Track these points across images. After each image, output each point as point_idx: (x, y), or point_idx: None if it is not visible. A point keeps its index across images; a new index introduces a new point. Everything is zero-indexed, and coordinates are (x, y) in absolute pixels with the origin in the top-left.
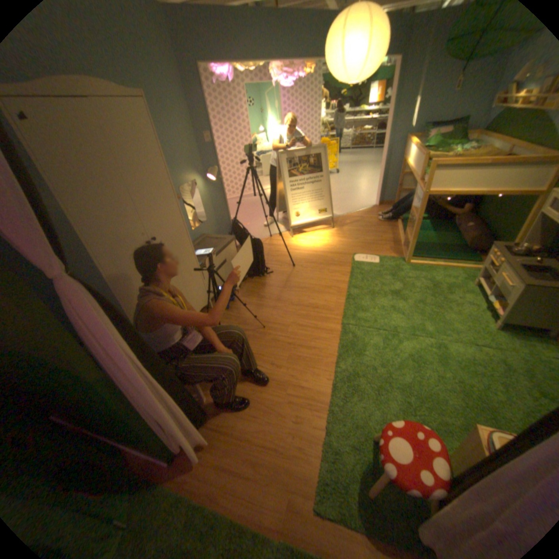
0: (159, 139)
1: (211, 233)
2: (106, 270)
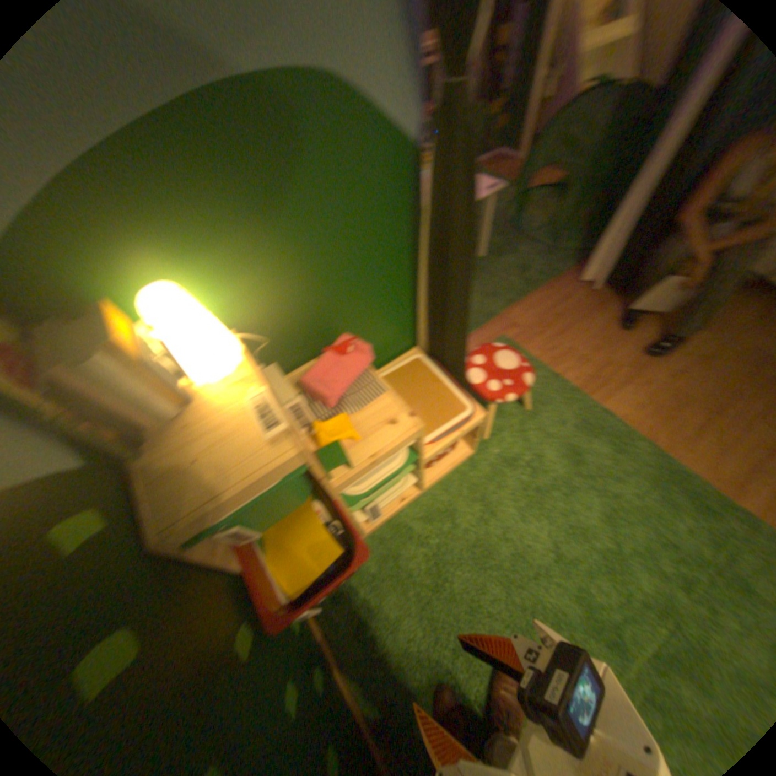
0: None
1: None
2: None
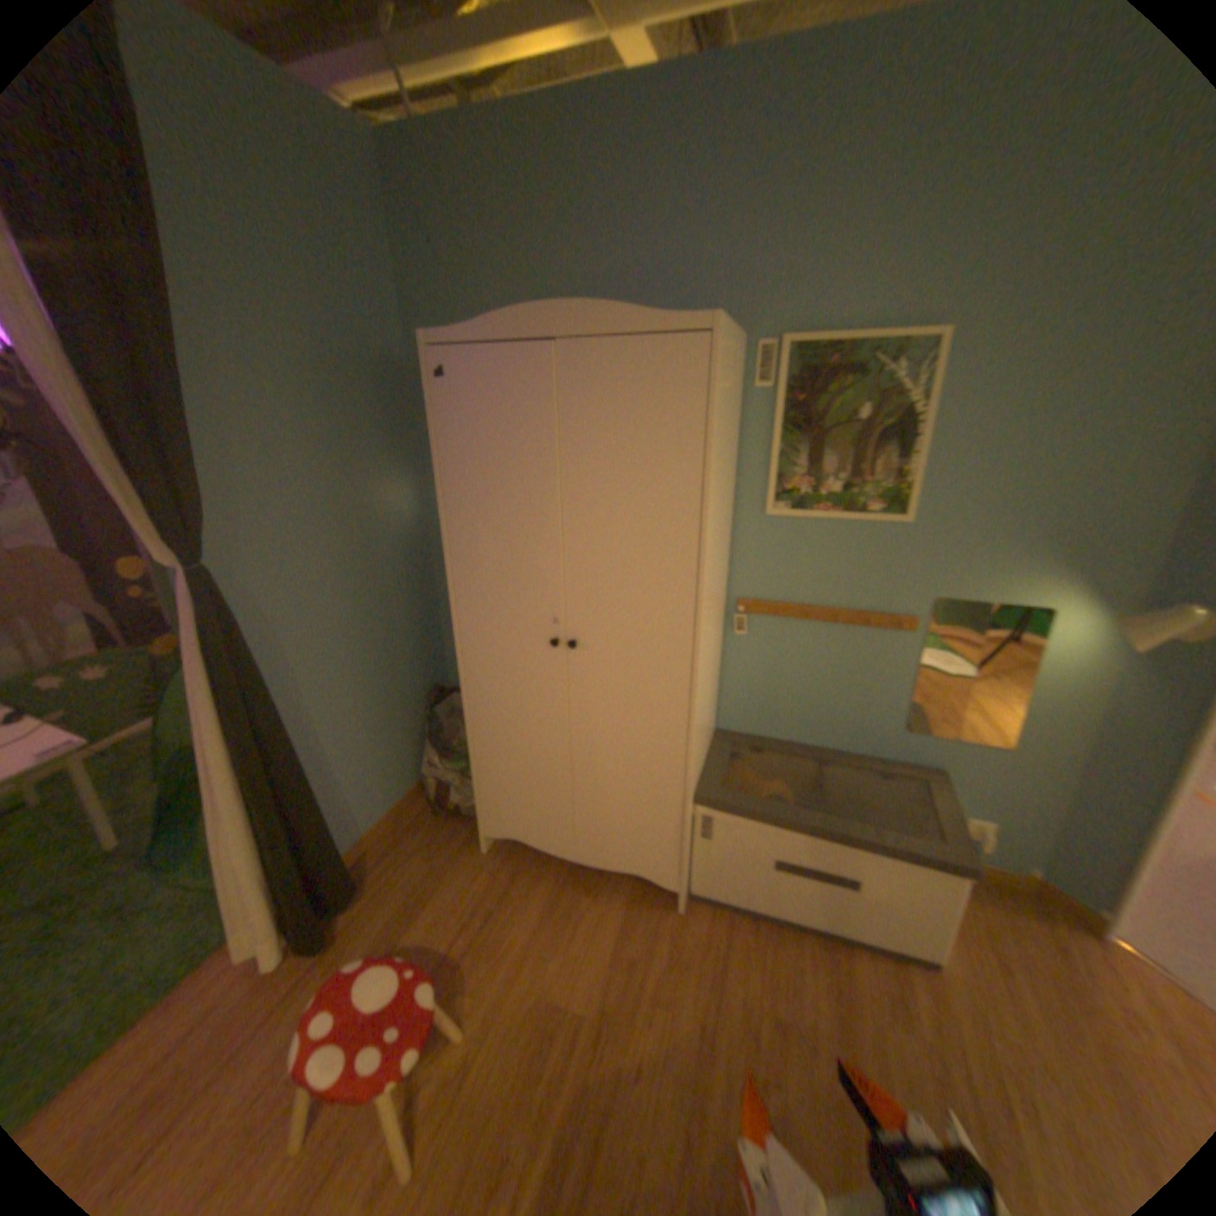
0: (954, 445)
1: (1010, 798)
2: (465, 631)
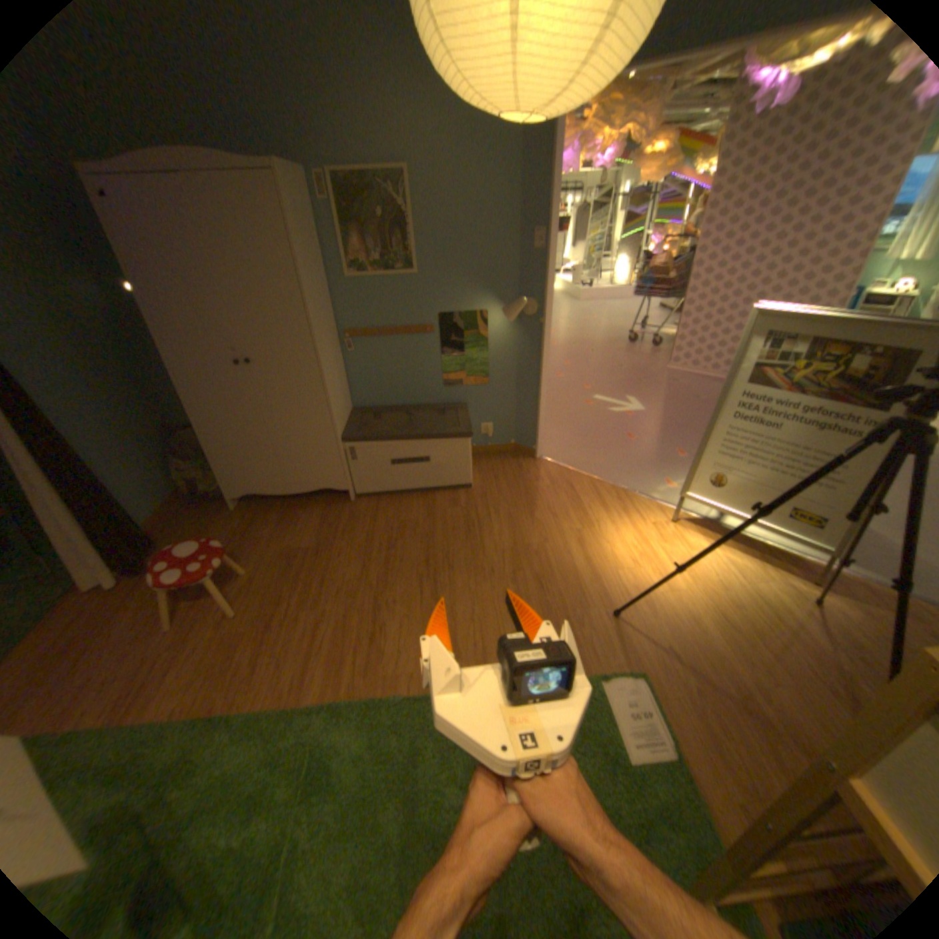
0: (424, 230)
1: (492, 408)
2: (175, 368)
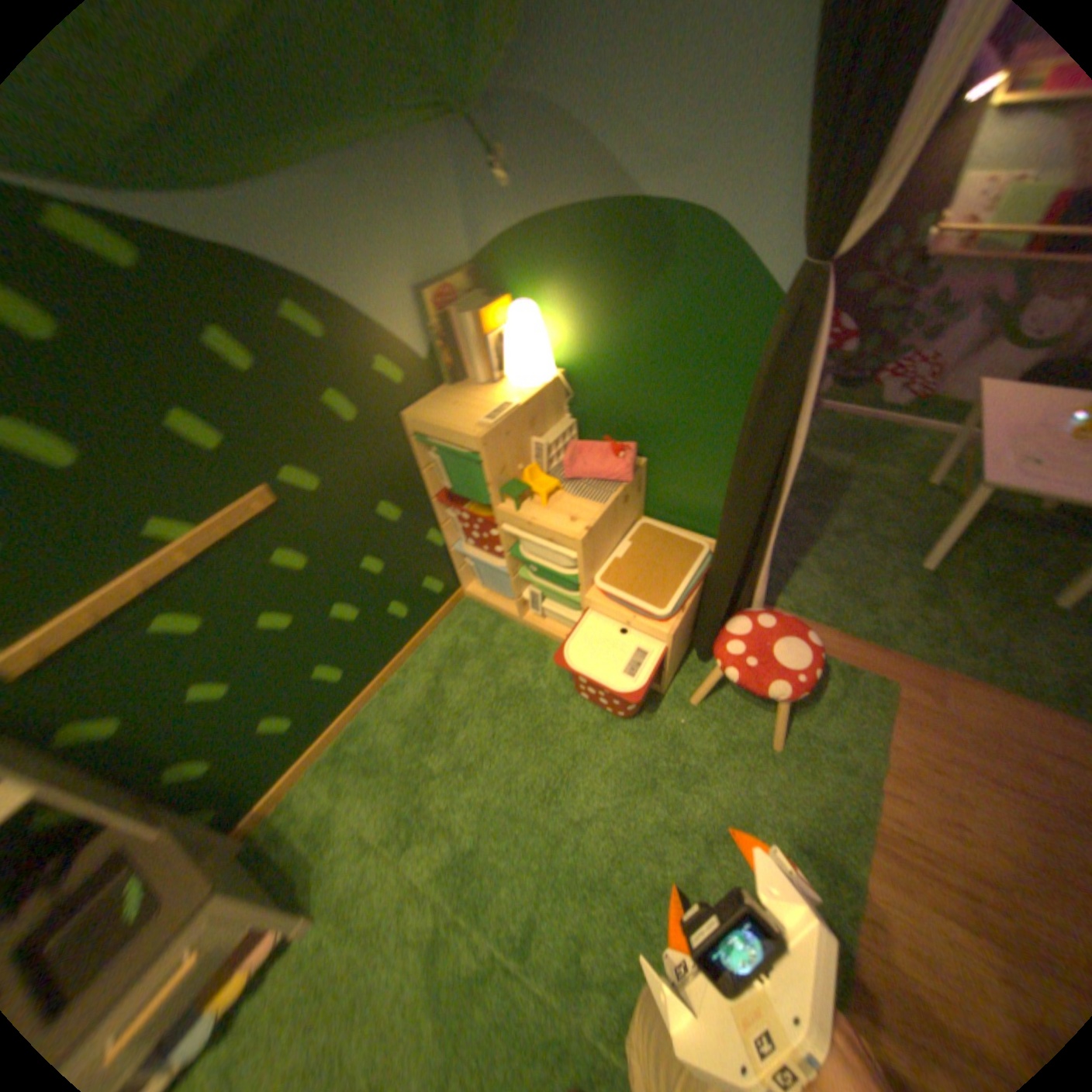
0: None
1: None
2: None
